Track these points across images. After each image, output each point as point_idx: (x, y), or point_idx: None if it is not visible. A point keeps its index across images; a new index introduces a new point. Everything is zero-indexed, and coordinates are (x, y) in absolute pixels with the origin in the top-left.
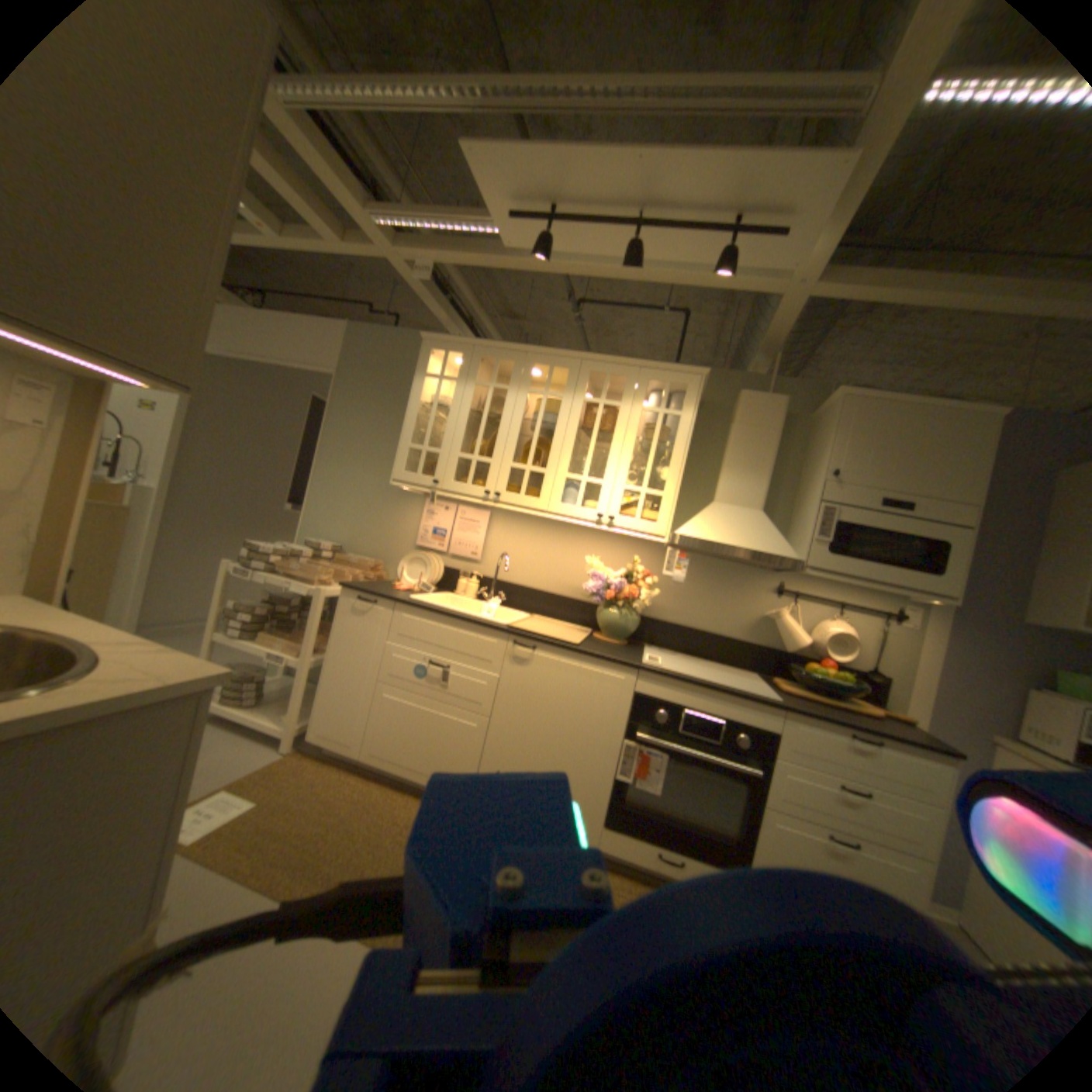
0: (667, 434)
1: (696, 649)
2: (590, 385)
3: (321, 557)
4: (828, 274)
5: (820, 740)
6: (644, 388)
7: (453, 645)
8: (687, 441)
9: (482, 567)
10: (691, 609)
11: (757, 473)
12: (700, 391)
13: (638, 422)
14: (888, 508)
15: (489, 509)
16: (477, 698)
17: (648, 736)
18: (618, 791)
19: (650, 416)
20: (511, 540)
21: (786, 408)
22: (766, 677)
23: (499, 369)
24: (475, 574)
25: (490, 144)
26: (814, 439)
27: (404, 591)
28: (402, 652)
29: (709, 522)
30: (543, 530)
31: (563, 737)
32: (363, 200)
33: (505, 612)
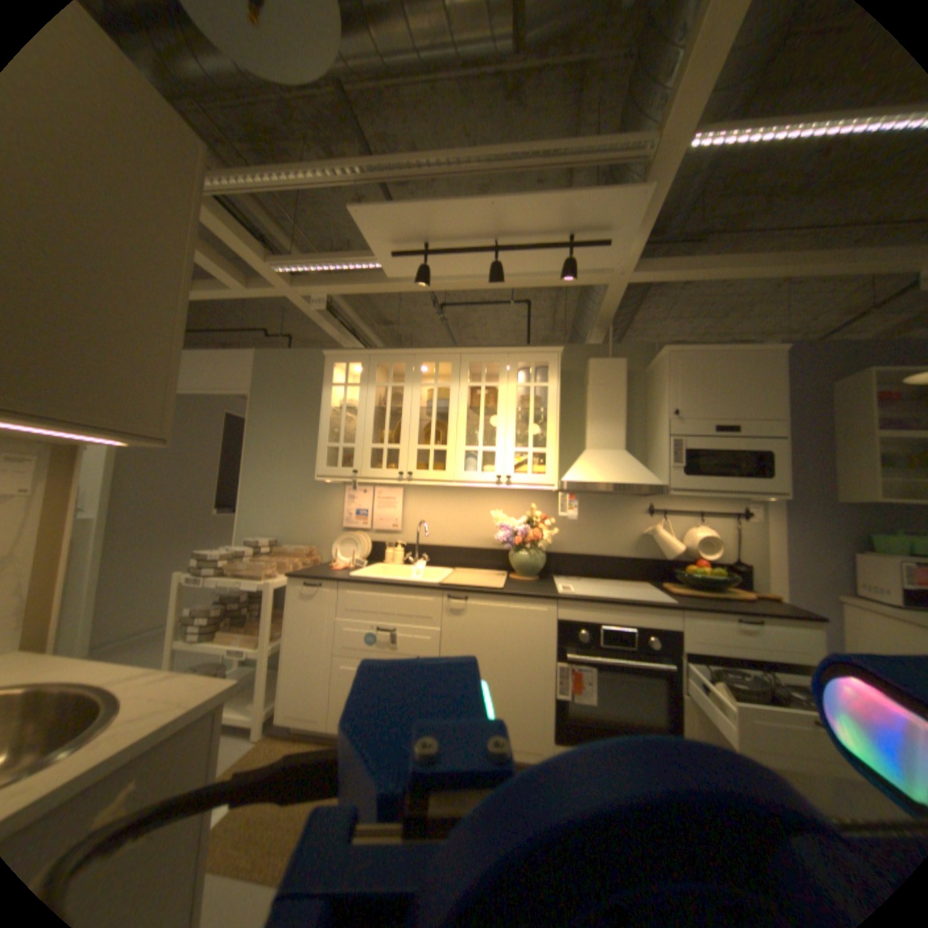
0: (538, 401)
1: (594, 570)
2: (468, 371)
3: (260, 552)
4: (639, 265)
5: (714, 628)
6: (513, 368)
7: (395, 609)
8: (556, 405)
9: (403, 535)
10: (583, 538)
11: (614, 420)
12: (557, 364)
13: (514, 396)
14: (720, 433)
15: (401, 485)
16: (424, 651)
17: (576, 655)
18: (560, 708)
19: (521, 389)
20: (424, 507)
21: (625, 367)
22: (655, 583)
23: (392, 369)
24: (398, 542)
25: (372, 206)
26: (651, 387)
27: (341, 568)
28: (351, 623)
29: (586, 466)
30: (449, 494)
31: (504, 670)
32: (263, 254)
33: (430, 570)
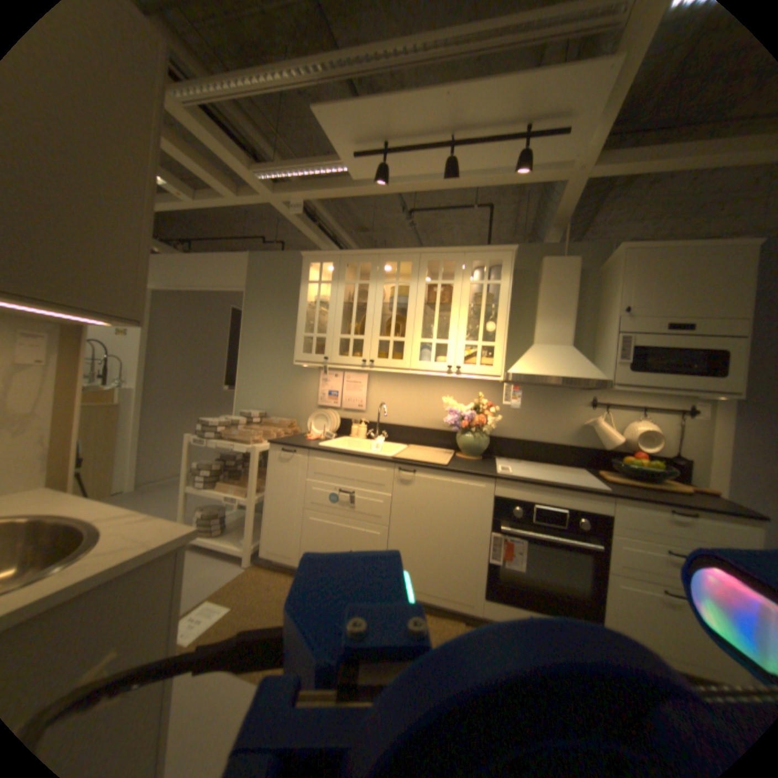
0: (491, 298)
1: (535, 455)
2: (428, 271)
3: (252, 423)
4: (602, 158)
5: (646, 517)
6: (469, 267)
7: (355, 476)
8: (508, 301)
9: (367, 414)
10: (527, 426)
11: (564, 317)
12: (512, 263)
13: (468, 293)
14: (674, 330)
15: (366, 372)
16: (378, 513)
17: (510, 528)
18: (493, 571)
19: (477, 287)
20: (386, 392)
21: (580, 265)
22: (593, 471)
23: (360, 269)
24: (363, 420)
25: (333, 105)
26: (605, 285)
27: (314, 440)
28: (319, 485)
29: (533, 360)
30: (408, 382)
31: (445, 535)
32: (247, 164)
33: (388, 446)
